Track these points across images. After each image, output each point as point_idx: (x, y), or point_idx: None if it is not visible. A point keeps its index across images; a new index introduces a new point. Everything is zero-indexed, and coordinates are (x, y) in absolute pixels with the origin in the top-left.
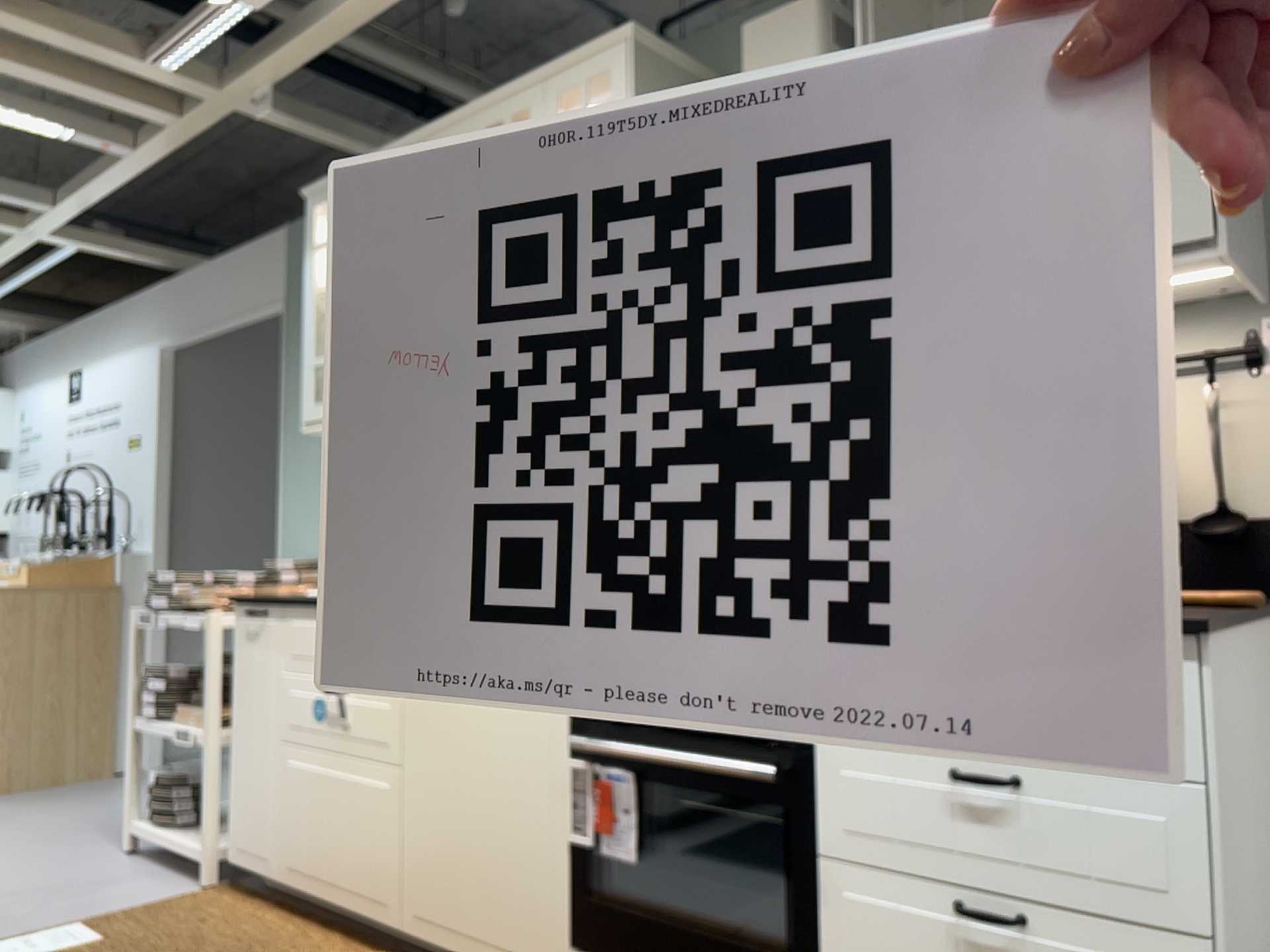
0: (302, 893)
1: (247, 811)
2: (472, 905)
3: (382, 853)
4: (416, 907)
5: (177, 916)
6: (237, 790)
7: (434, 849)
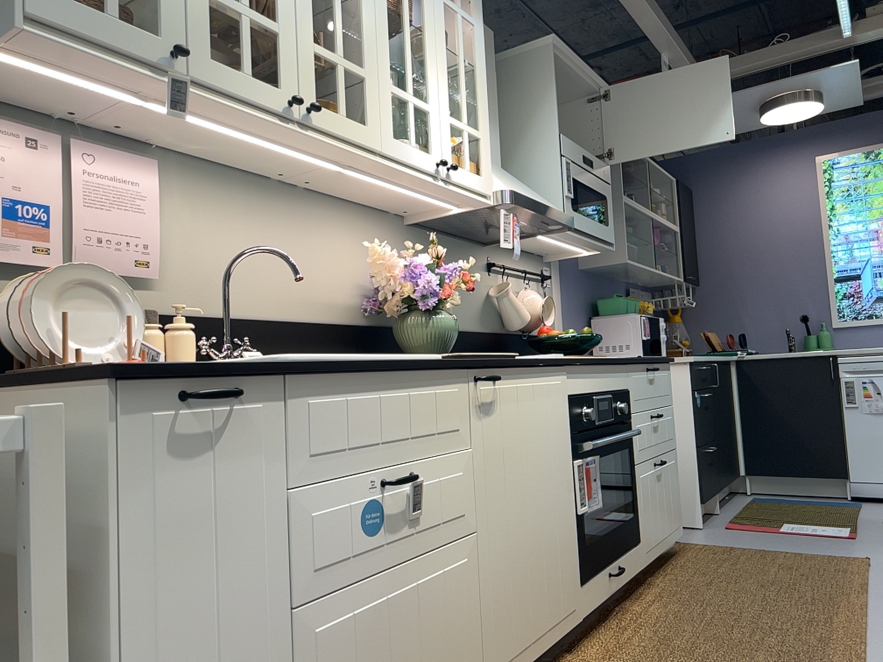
0: None
1: None
2: (536, 610)
3: (466, 636)
4: (498, 657)
5: None
6: None
7: (509, 587)
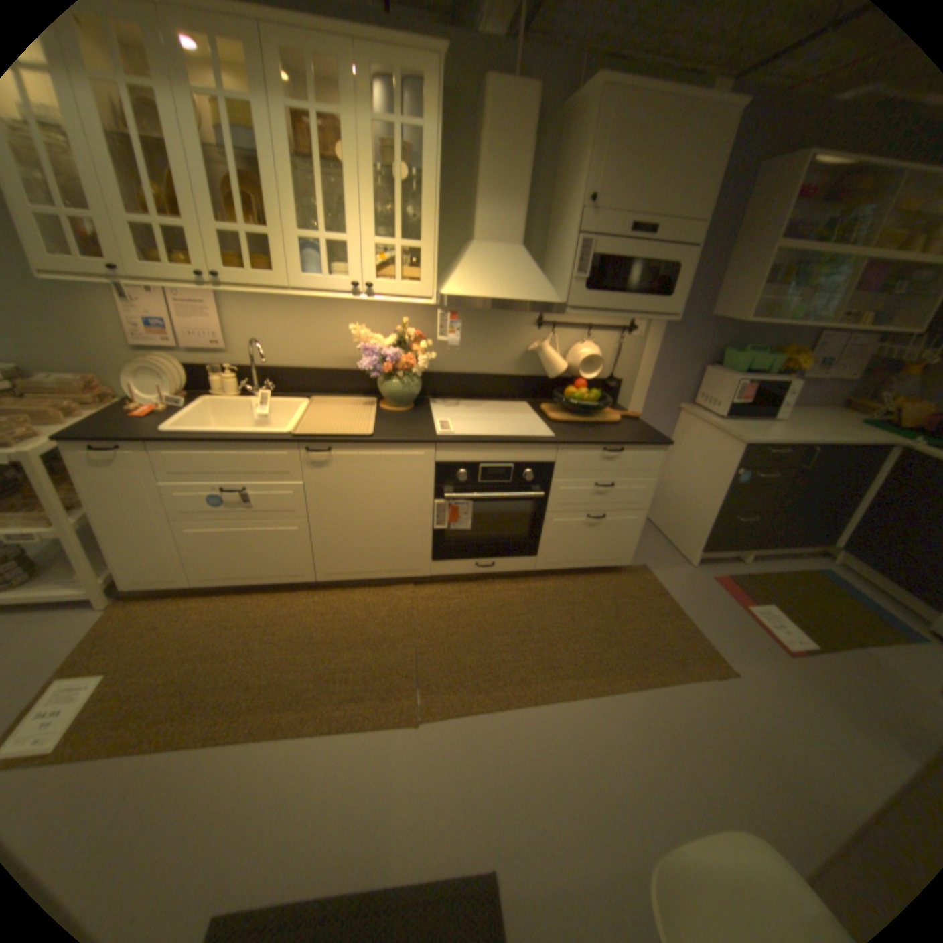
0: (222, 586)
1: (141, 562)
2: (371, 561)
3: (299, 556)
4: (330, 570)
5: (128, 634)
6: (121, 554)
7: (342, 547)
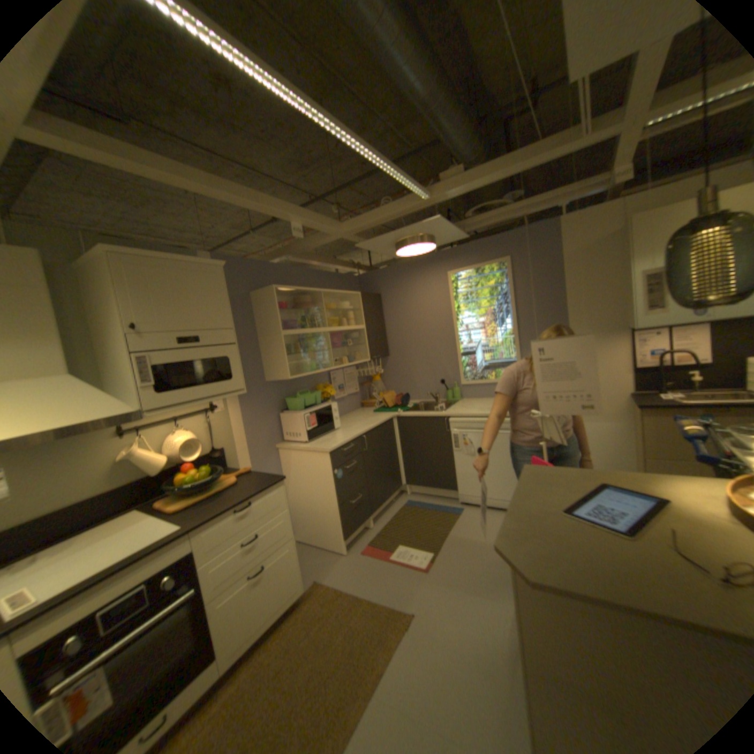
0: None
1: None
2: None
3: None
4: None
5: None
6: None
7: None
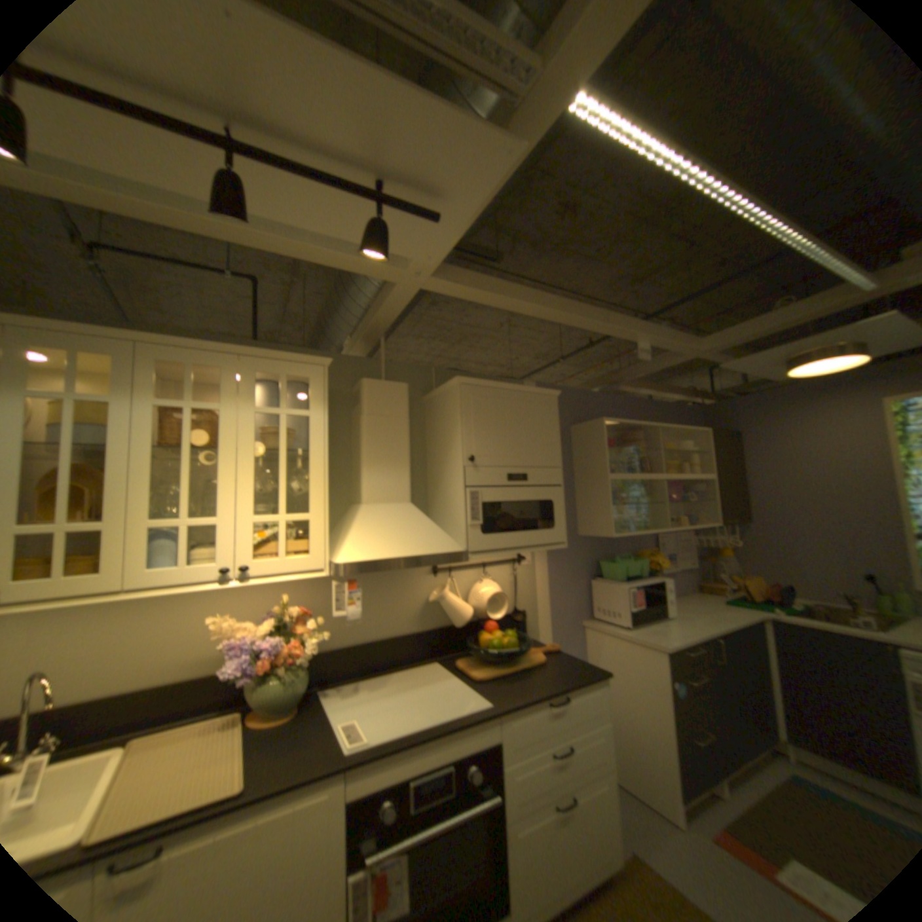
0: None
1: None
2: None
3: None
4: None
5: None
6: None
7: None
